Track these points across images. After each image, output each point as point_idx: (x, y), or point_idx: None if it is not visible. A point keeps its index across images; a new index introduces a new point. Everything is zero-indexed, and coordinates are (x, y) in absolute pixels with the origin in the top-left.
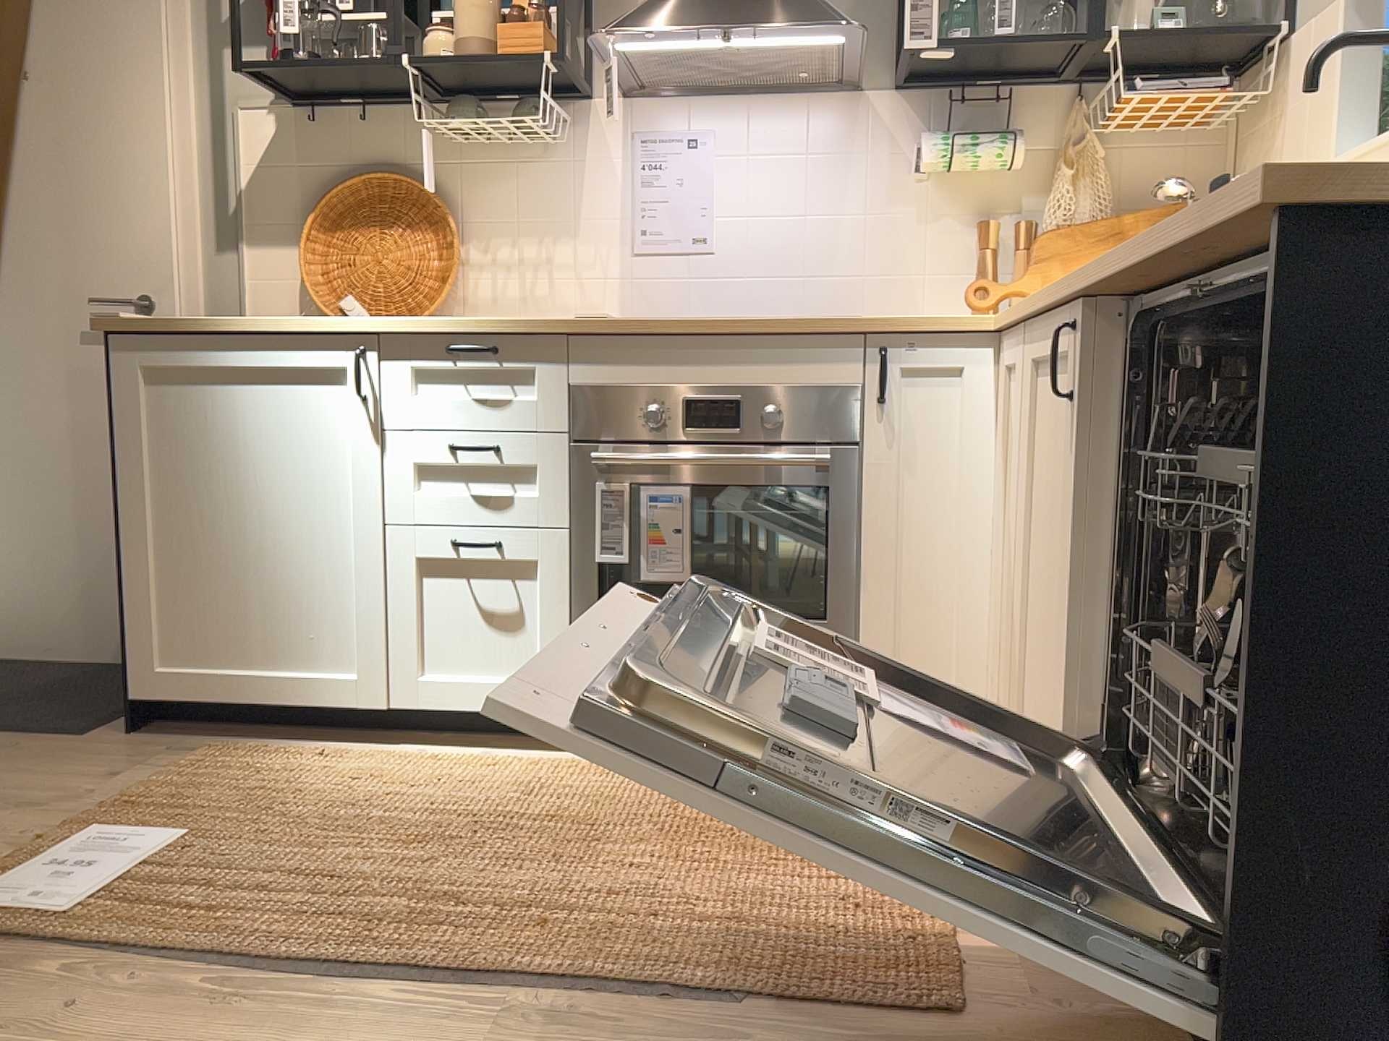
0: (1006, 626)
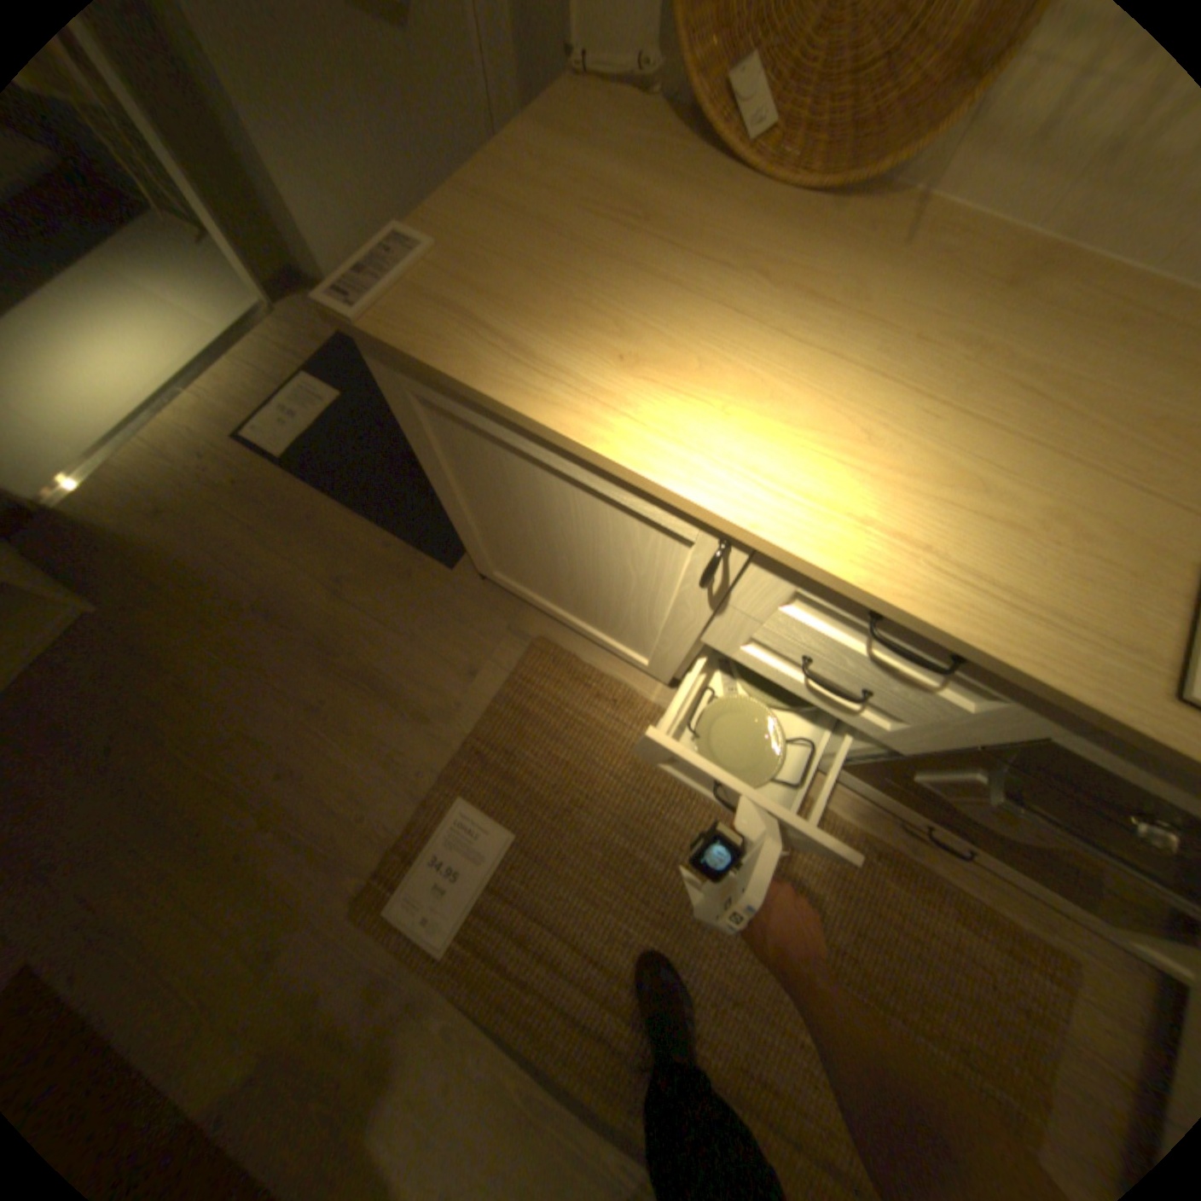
0: None
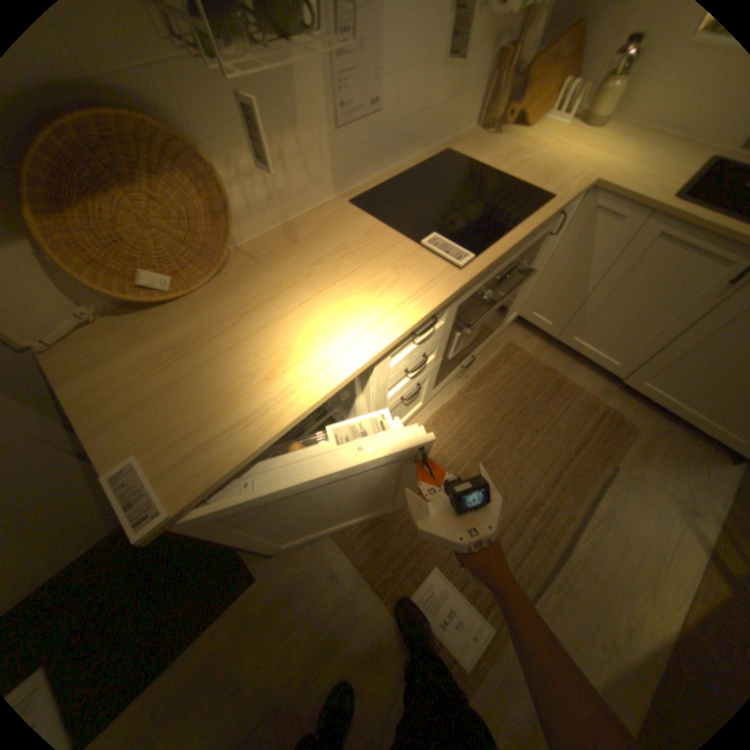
0: (550, 293)
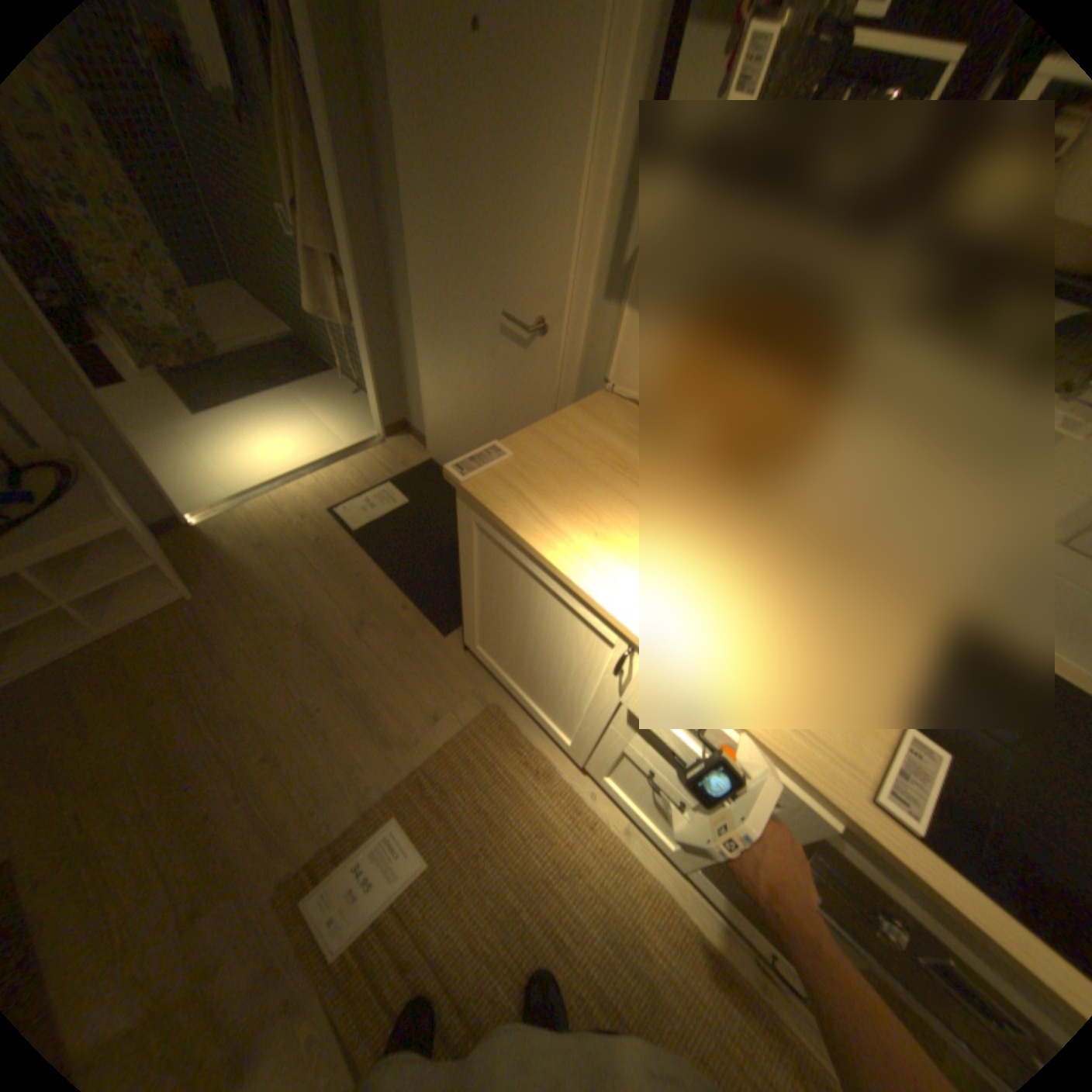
0: None
